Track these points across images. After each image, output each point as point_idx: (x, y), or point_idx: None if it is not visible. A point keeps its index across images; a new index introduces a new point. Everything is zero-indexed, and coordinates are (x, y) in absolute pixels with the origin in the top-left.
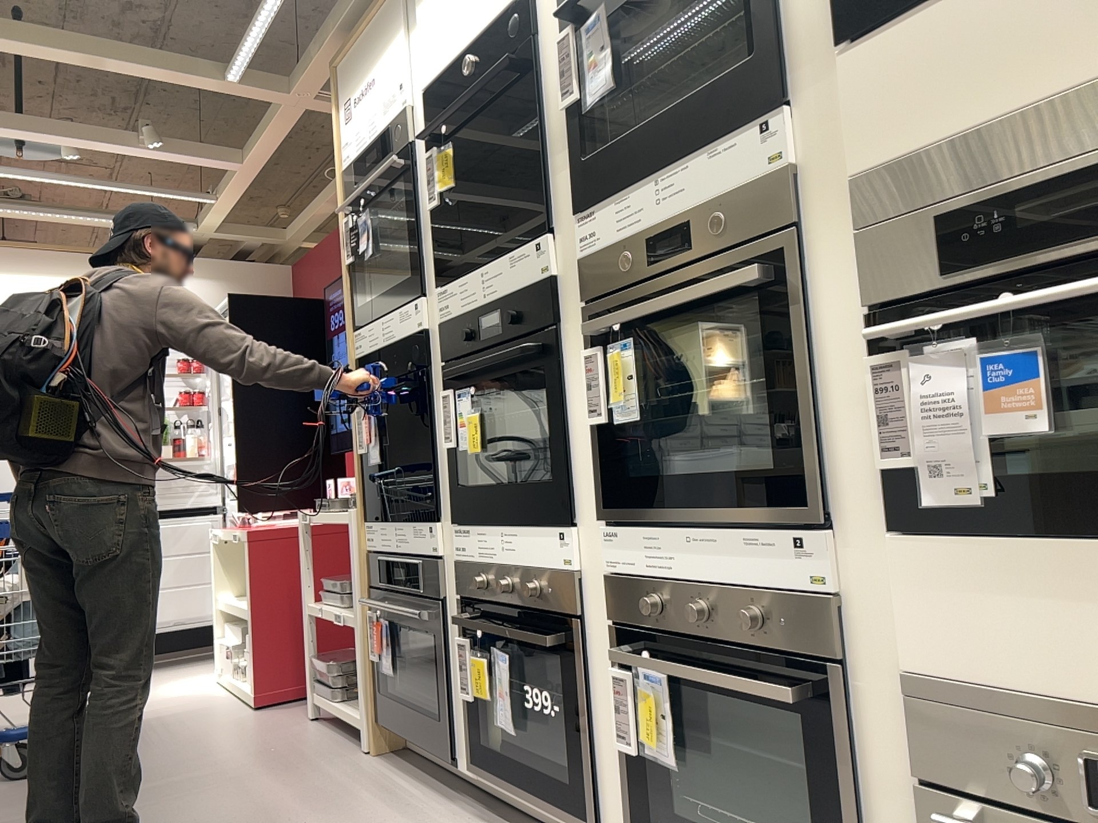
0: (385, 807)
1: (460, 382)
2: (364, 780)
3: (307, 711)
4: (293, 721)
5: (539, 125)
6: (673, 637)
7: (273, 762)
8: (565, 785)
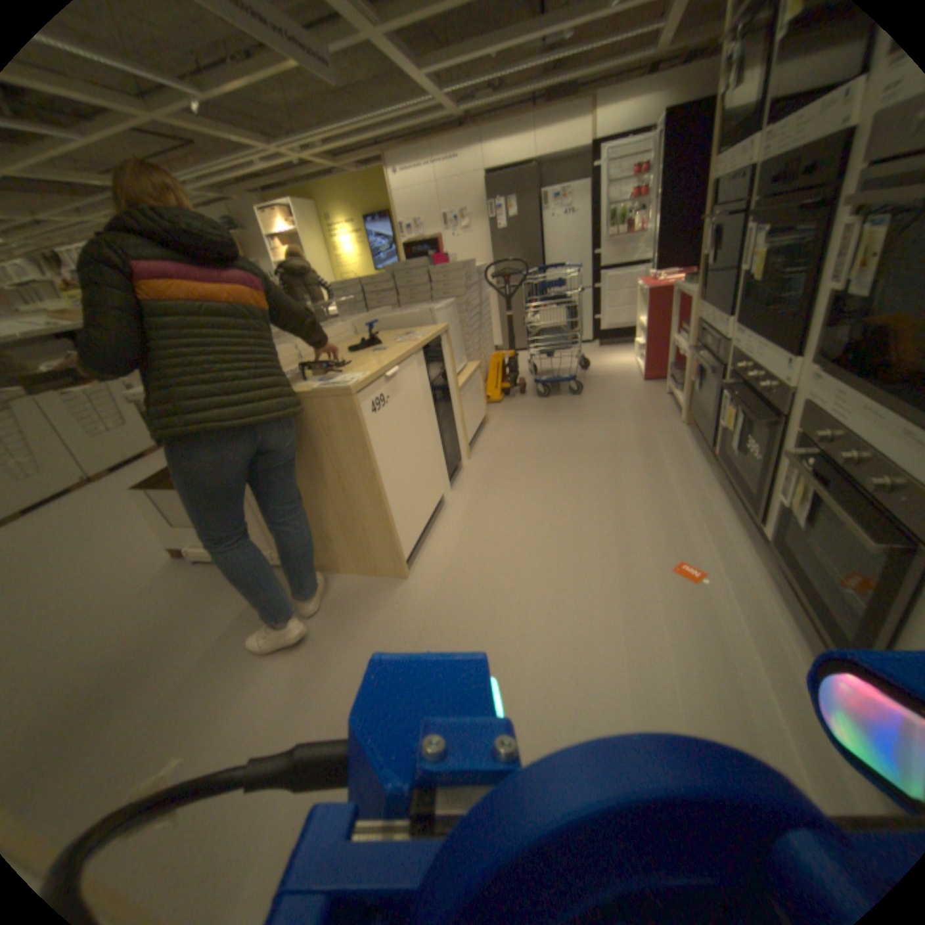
0: (674, 456)
1: (763, 218)
2: (672, 438)
3: (668, 387)
4: (658, 392)
5: None
6: (834, 458)
7: (637, 414)
8: (760, 490)
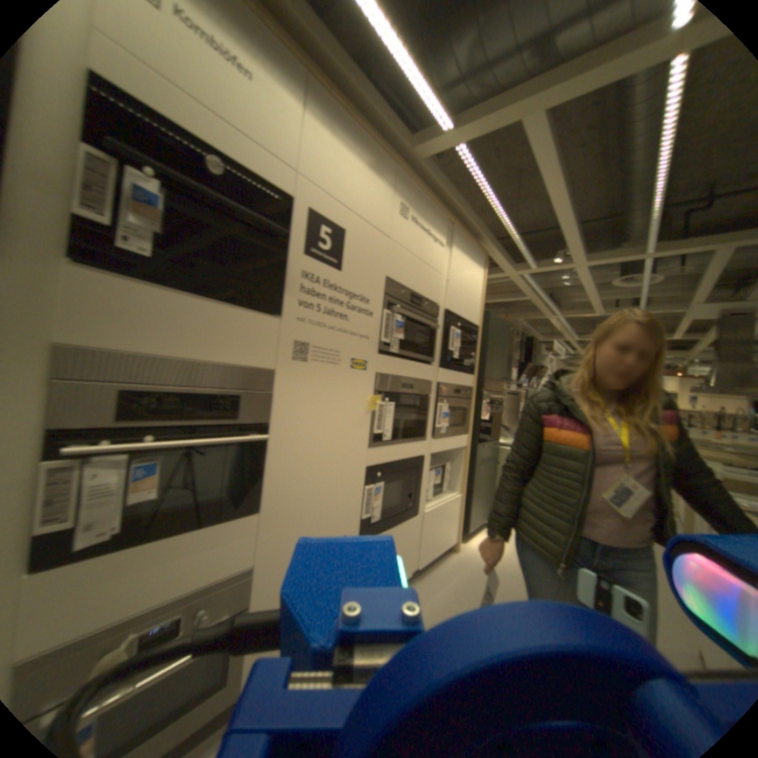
0: None
1: None
2: None
3: None
4: None
5: None
6: None
7: None
8: None
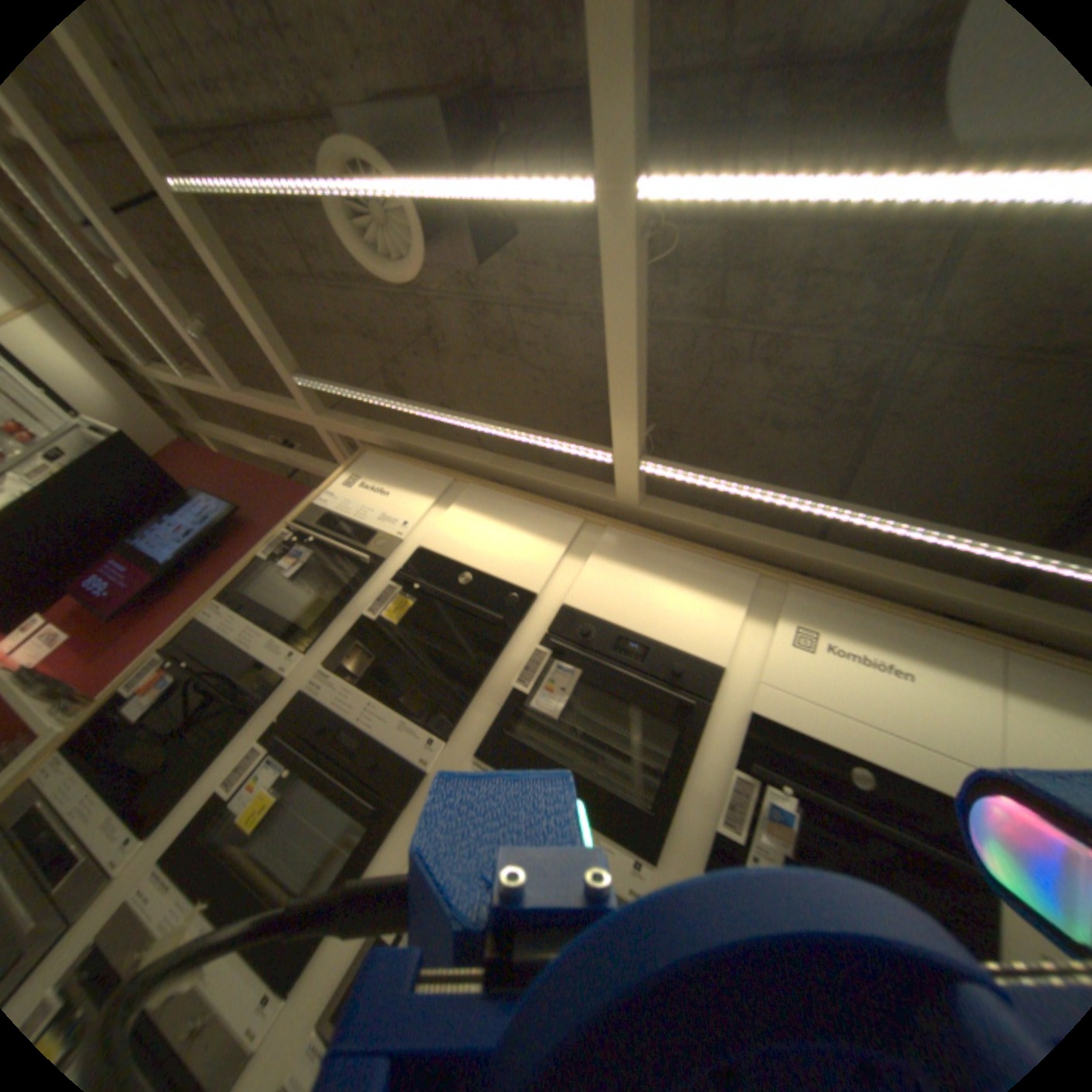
0: None
1: (280, 759)
2: None
3: None
4: None
5: (487, 671)
6: None
7: None
8: None
